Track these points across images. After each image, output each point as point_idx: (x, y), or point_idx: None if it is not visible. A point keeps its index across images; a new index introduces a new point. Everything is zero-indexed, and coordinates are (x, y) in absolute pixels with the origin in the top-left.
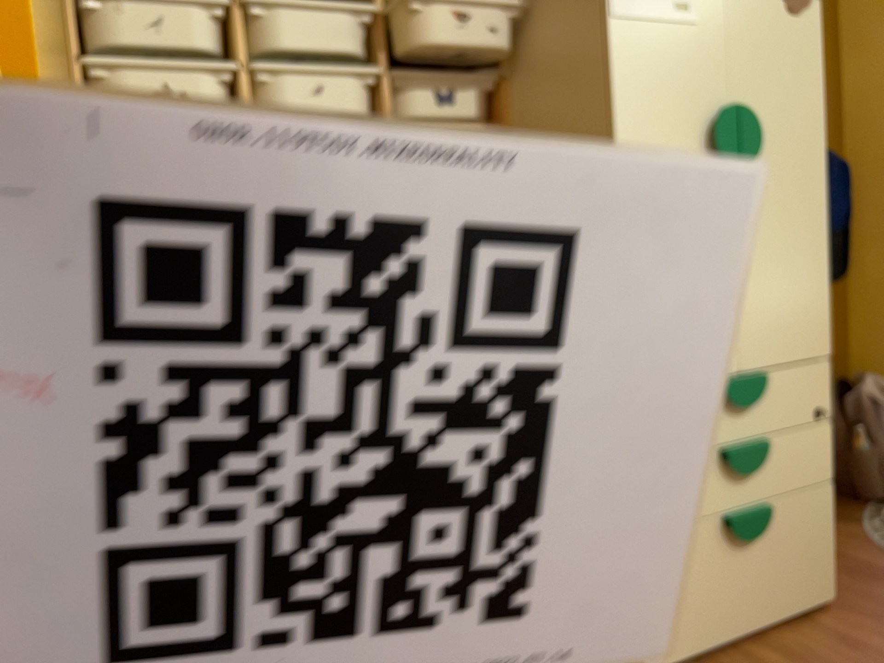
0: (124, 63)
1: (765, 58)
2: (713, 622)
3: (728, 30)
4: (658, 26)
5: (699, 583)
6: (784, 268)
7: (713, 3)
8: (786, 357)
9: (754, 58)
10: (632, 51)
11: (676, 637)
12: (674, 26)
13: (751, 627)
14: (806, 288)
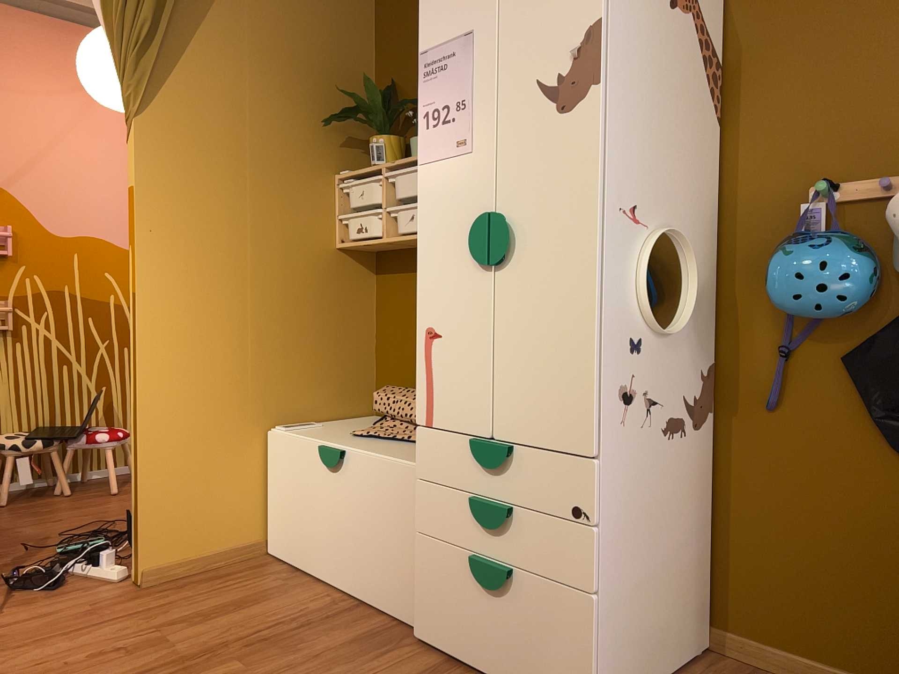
0: (348, 215)
1: (528, 164)
2: (460, 637)
3: (495, 151)
4: (444, 163)
5: (451, 595)
6: (538, 356)
7: (483, 133)
8: (537, 440)
9: (517, 167)
10: (428, 185)
11: (433, 624)
12: (454, 160)
13: (491, 670)
14: (562, 379)
